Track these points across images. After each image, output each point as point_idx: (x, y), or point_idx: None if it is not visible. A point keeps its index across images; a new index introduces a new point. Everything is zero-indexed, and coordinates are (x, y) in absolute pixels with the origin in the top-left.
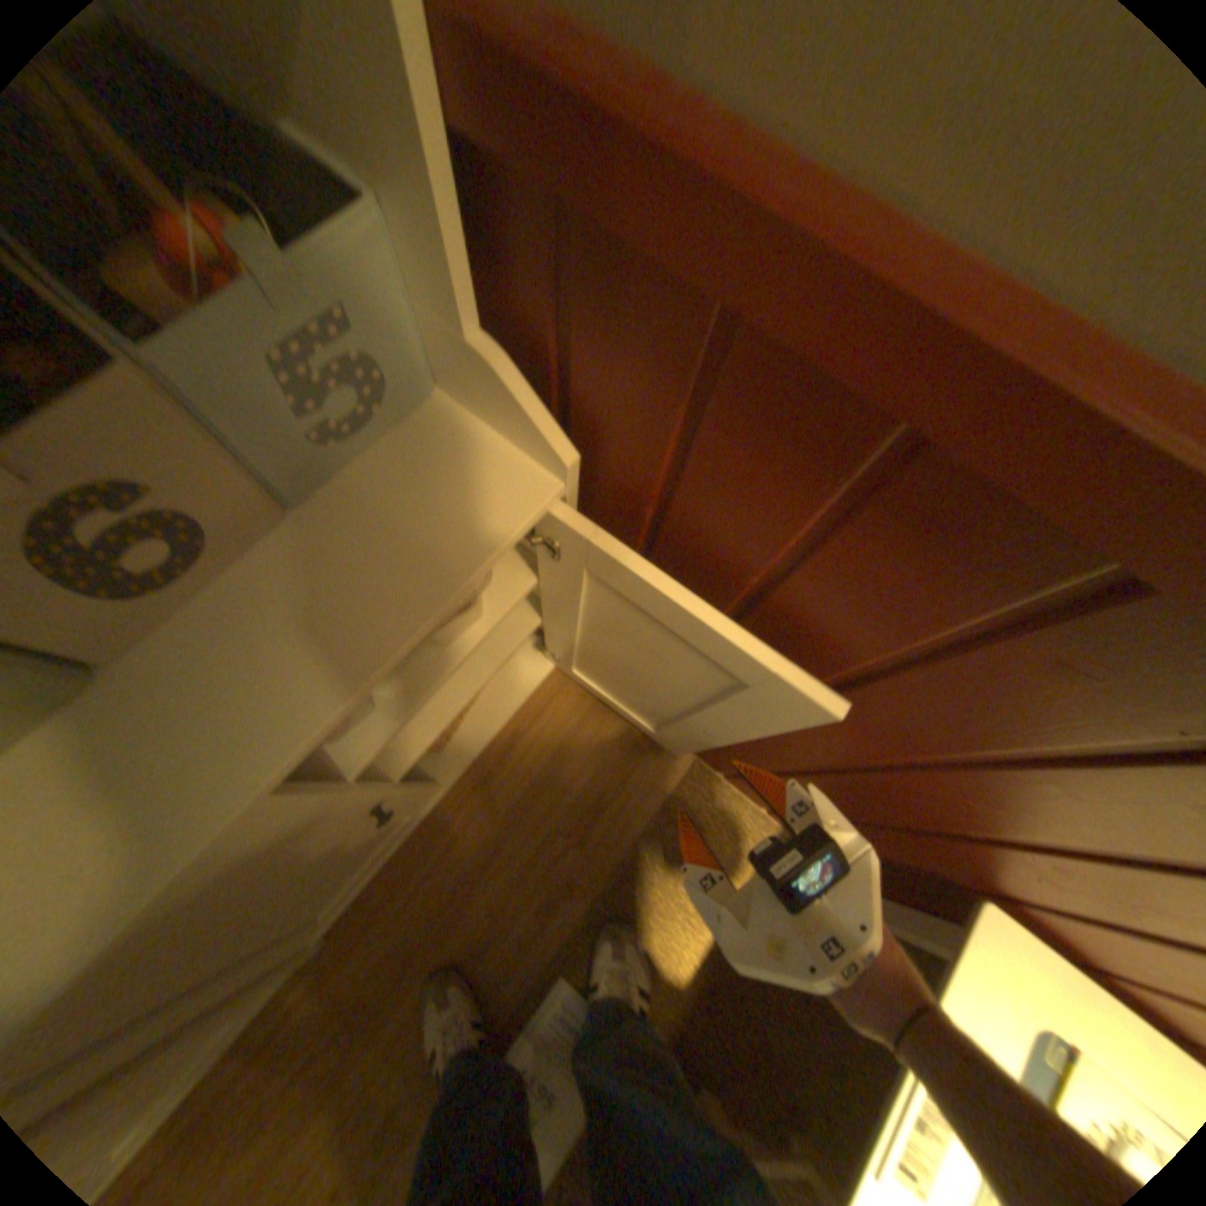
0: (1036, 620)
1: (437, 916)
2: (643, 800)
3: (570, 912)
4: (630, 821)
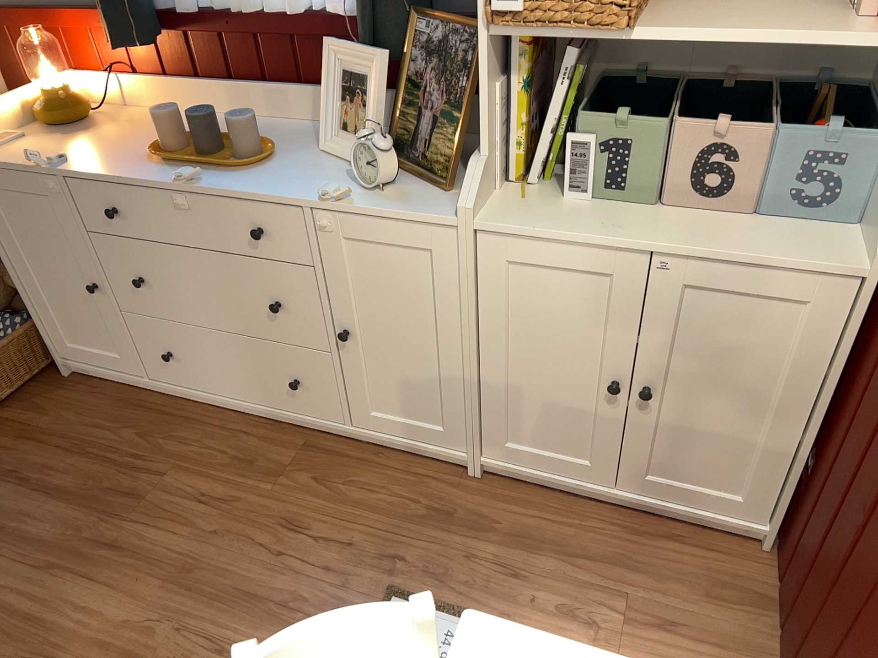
0: None
1: (524, 533)
2: None
3: (575, 626)
4: (674, 653)
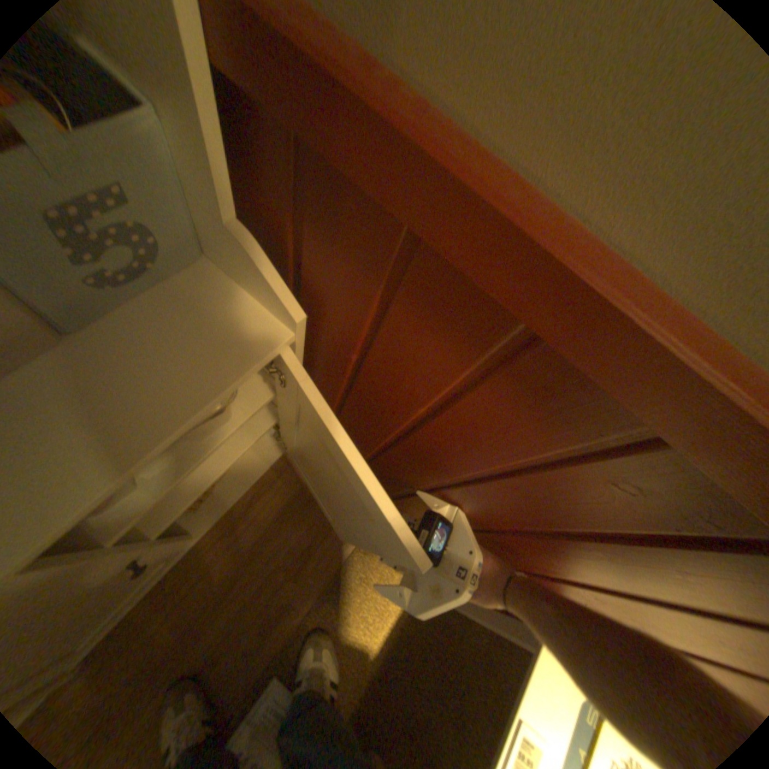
0: (597, 455)
1: (183, 638)
2: (343, 544)
3: (285, 628)
4: (332, 559)
